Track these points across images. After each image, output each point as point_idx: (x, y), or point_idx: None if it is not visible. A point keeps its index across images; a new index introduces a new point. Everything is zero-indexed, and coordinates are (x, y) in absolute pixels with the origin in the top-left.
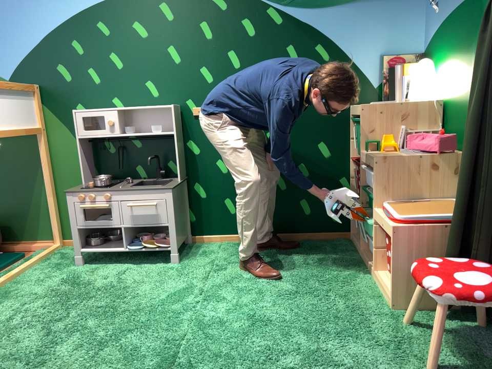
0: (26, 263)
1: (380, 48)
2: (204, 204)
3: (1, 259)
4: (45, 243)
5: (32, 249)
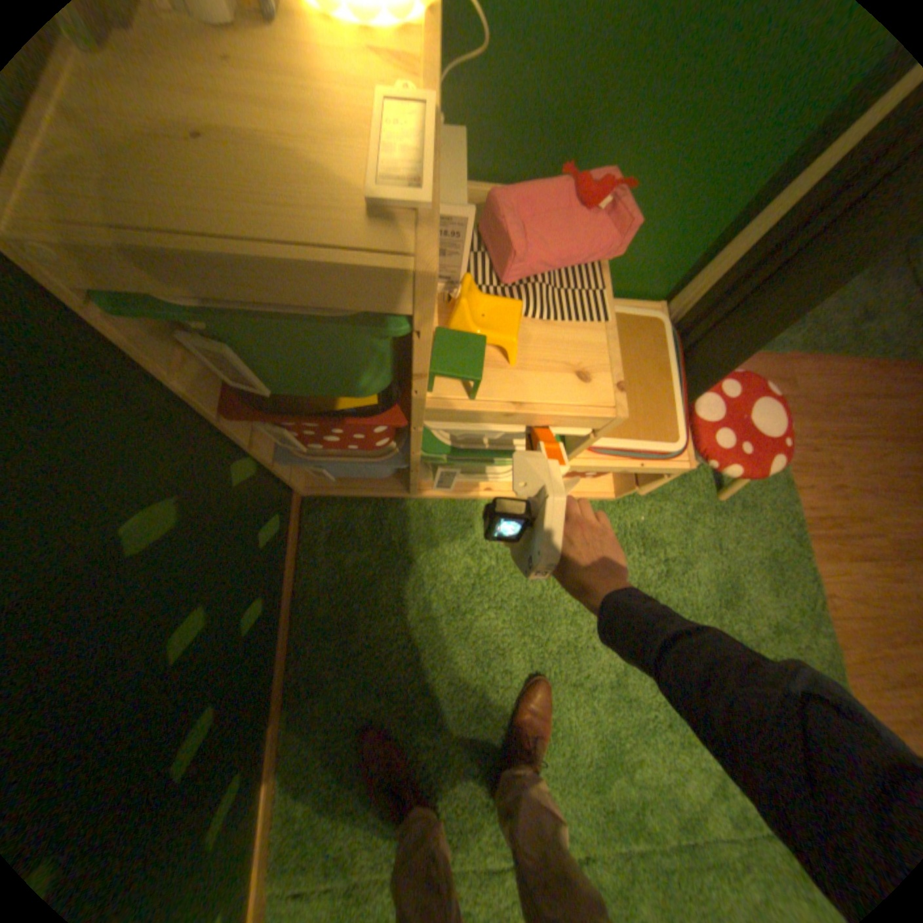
0: None
1: None
2: None
3: None
4: None
5: None
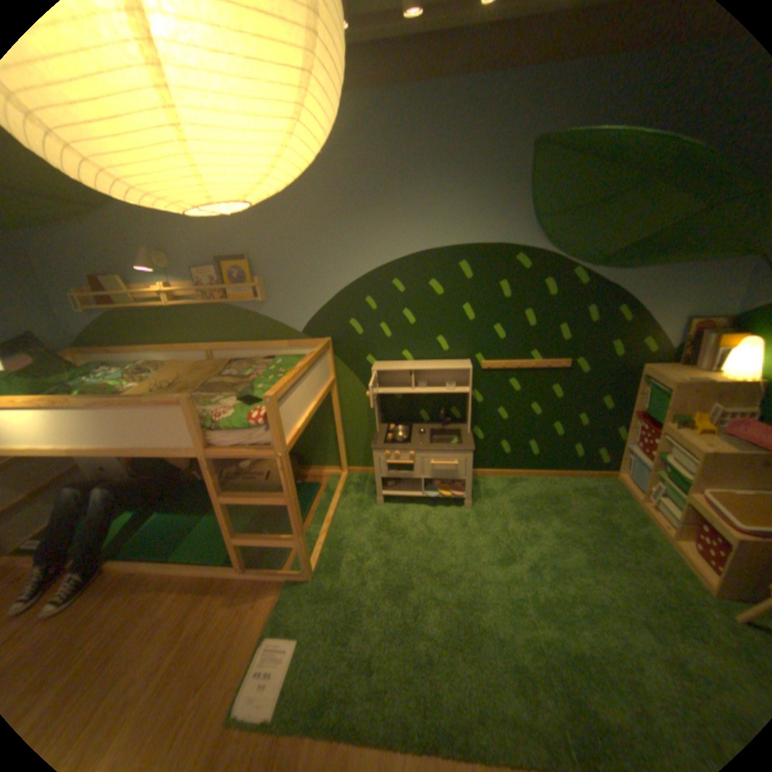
0: (333, 501)
1: (690, 311)
2: (481, 445)
3: (304, 491)
4: (332, 470)
5: (322, 476)
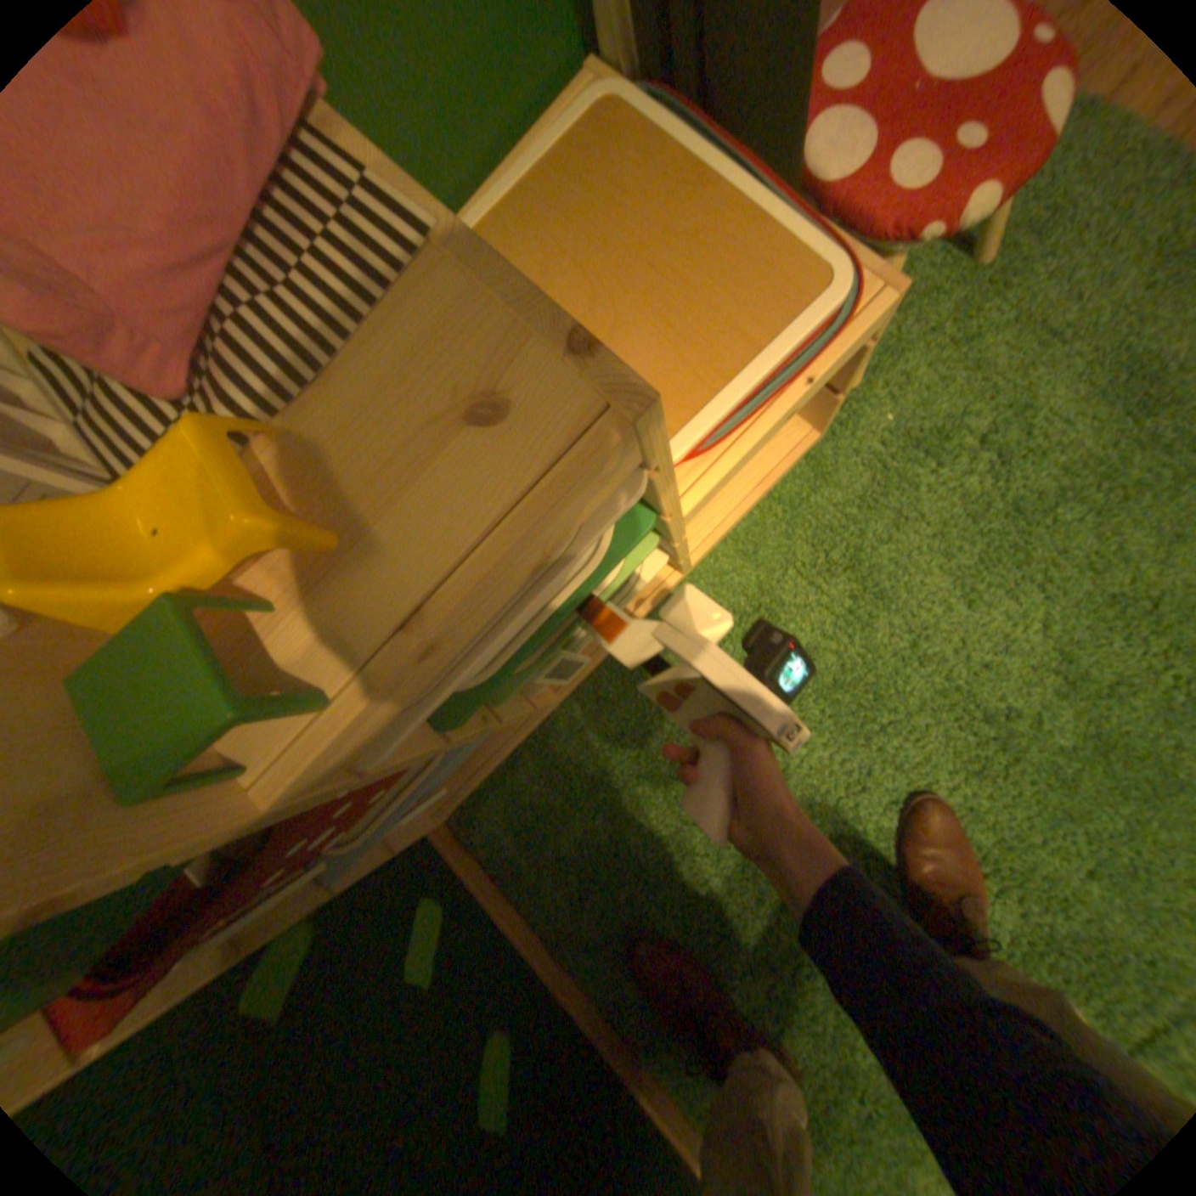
0: None
1: None
2: None
3: None
4: None
5: None
